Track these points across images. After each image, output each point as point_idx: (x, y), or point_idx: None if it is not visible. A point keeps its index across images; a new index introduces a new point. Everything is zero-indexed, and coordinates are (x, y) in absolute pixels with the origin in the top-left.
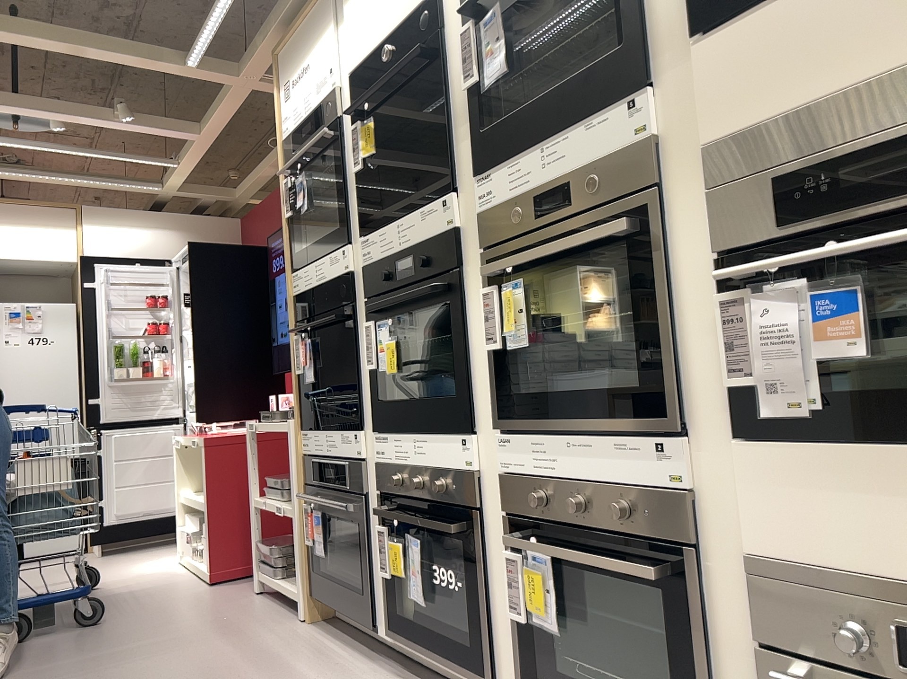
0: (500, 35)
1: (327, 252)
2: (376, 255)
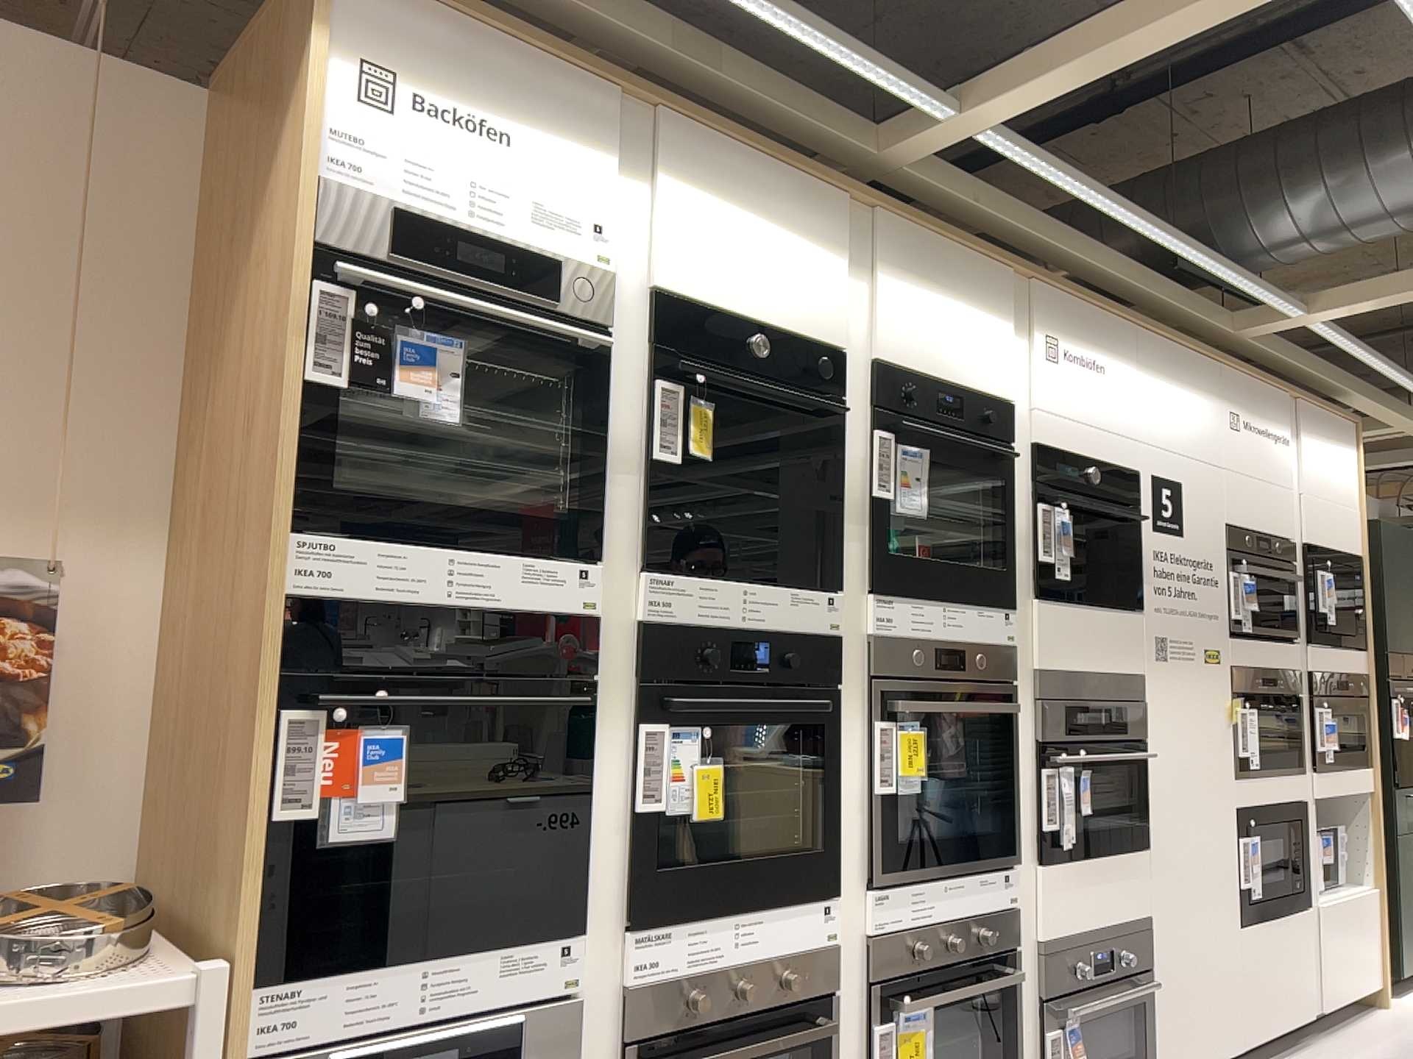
0: (919, 480)
1: (523, 549)
2: (689, 615)
